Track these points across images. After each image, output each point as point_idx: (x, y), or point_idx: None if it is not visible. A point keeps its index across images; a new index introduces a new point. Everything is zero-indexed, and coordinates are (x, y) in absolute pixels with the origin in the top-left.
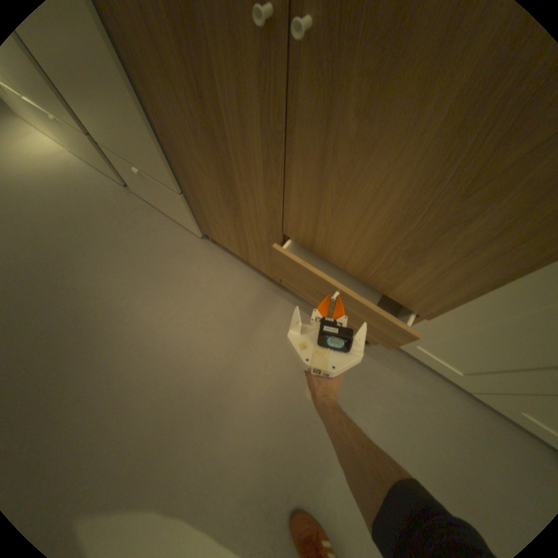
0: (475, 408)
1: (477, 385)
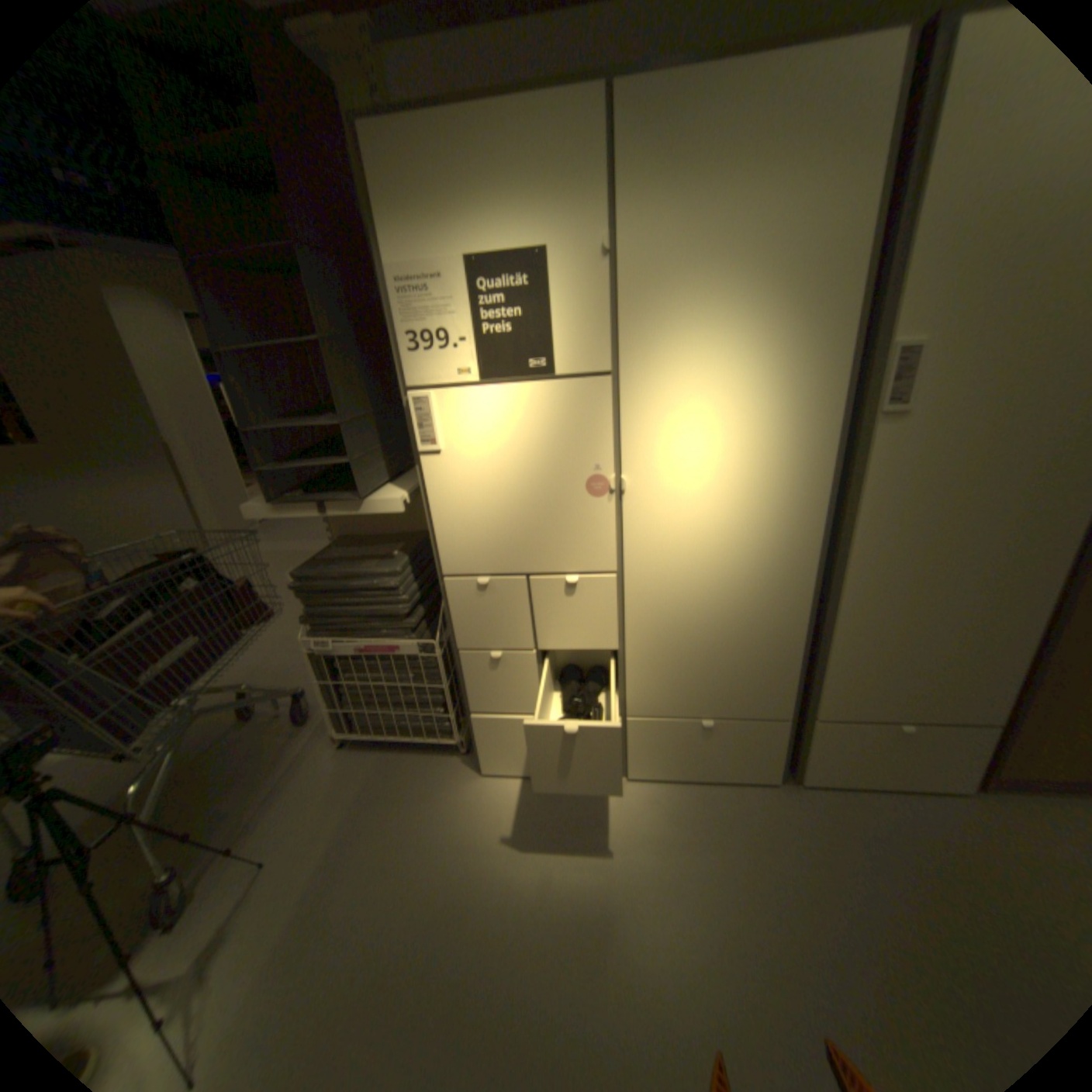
0: None
1: None
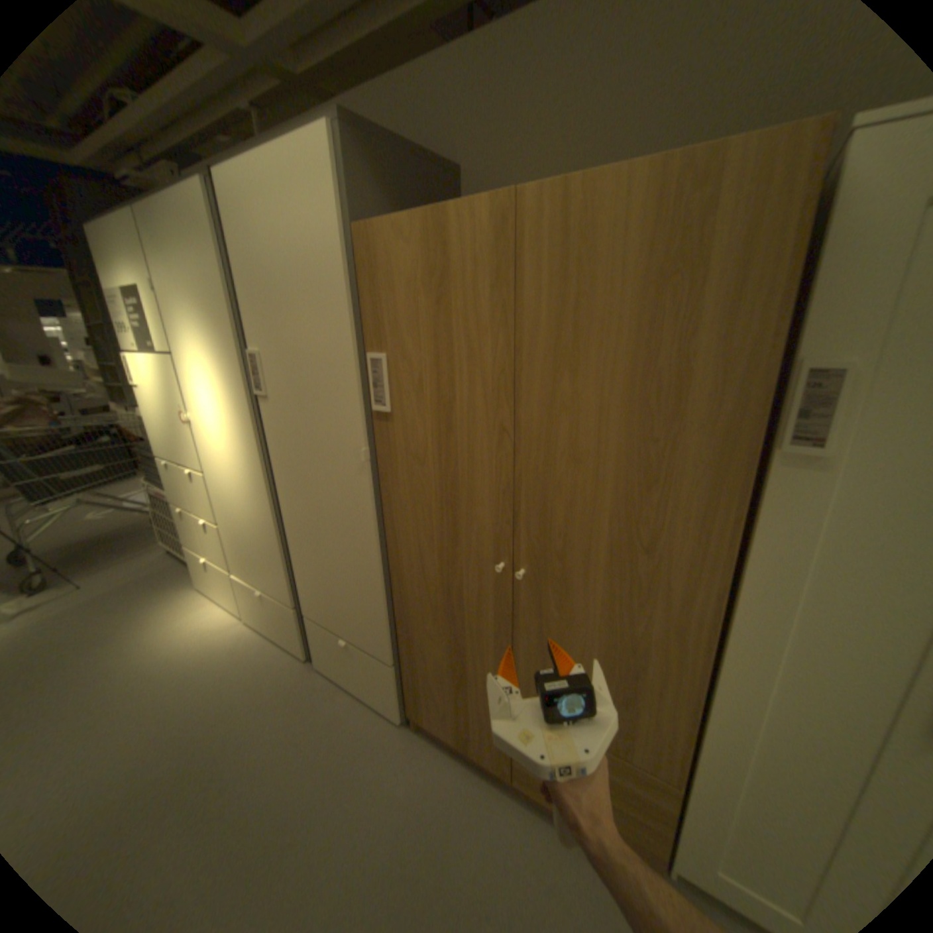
0: None
1: None
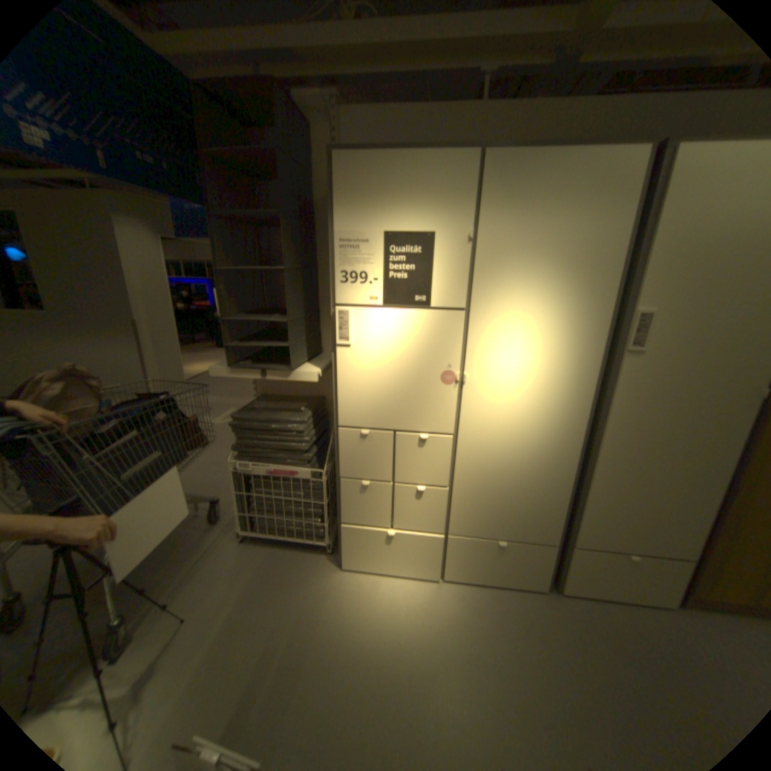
0: None
1: None
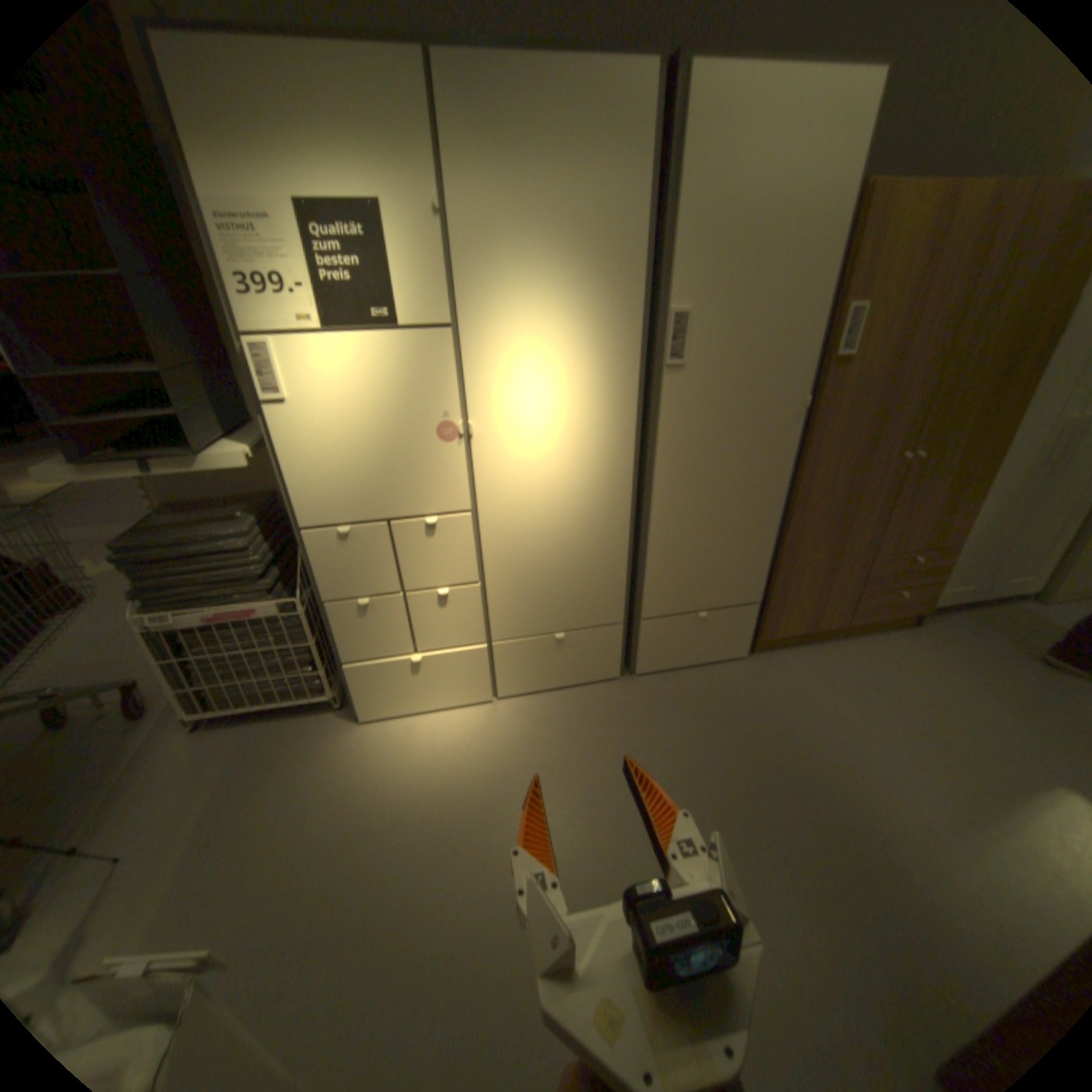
0: (991, 612)
1: (982, 589)
